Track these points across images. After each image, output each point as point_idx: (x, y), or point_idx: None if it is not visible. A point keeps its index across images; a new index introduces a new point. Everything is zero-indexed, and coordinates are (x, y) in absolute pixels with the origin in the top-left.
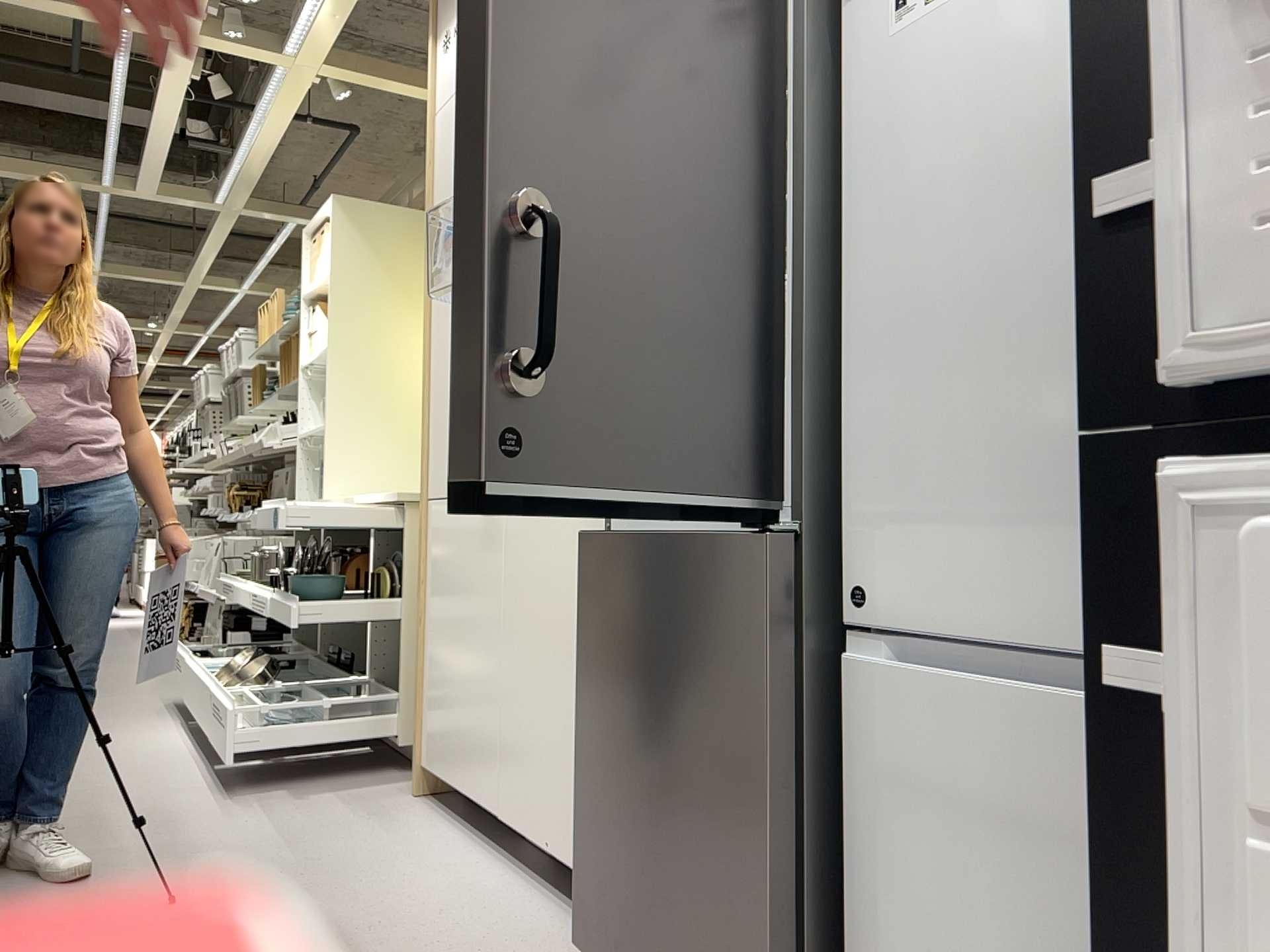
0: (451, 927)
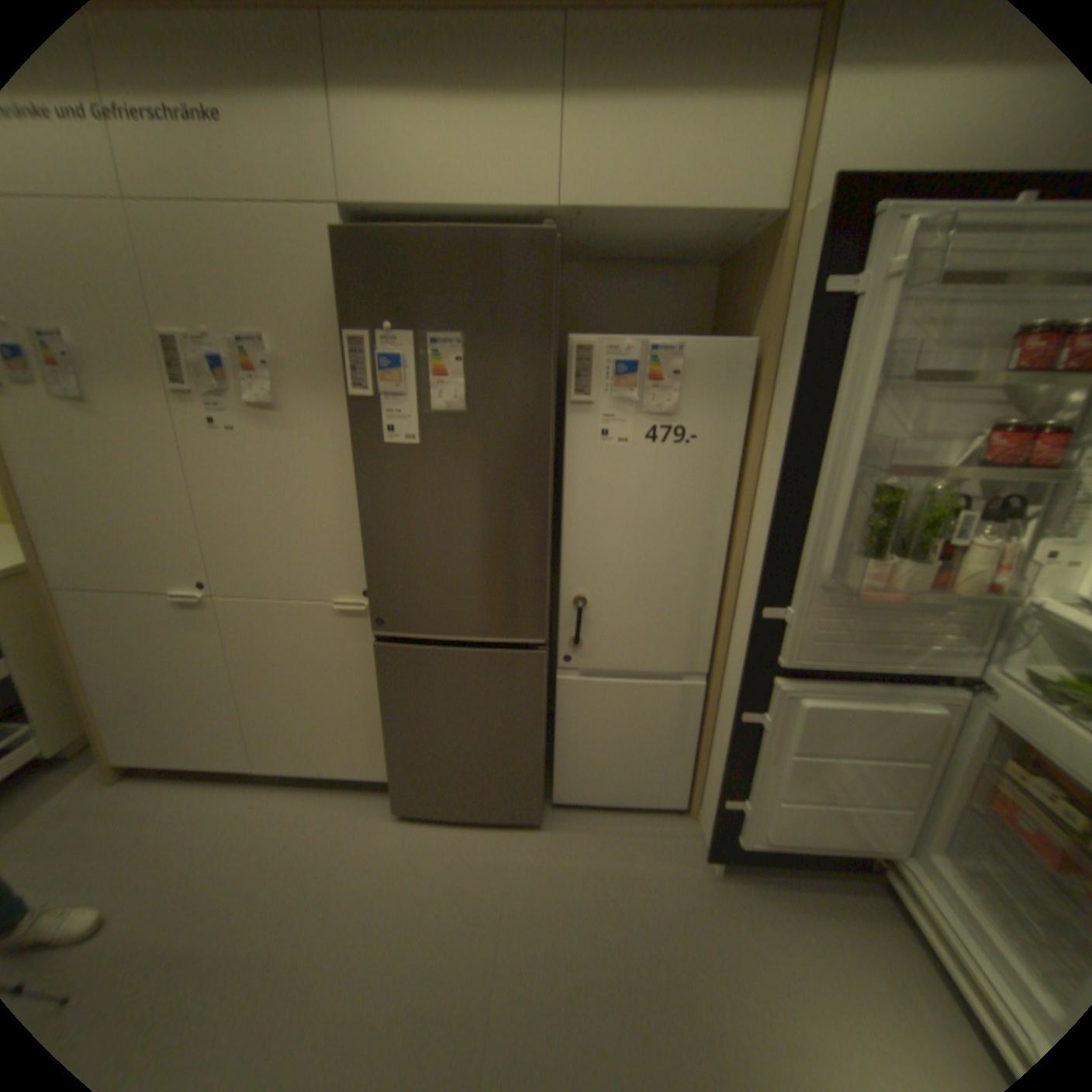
0: (300, 849)
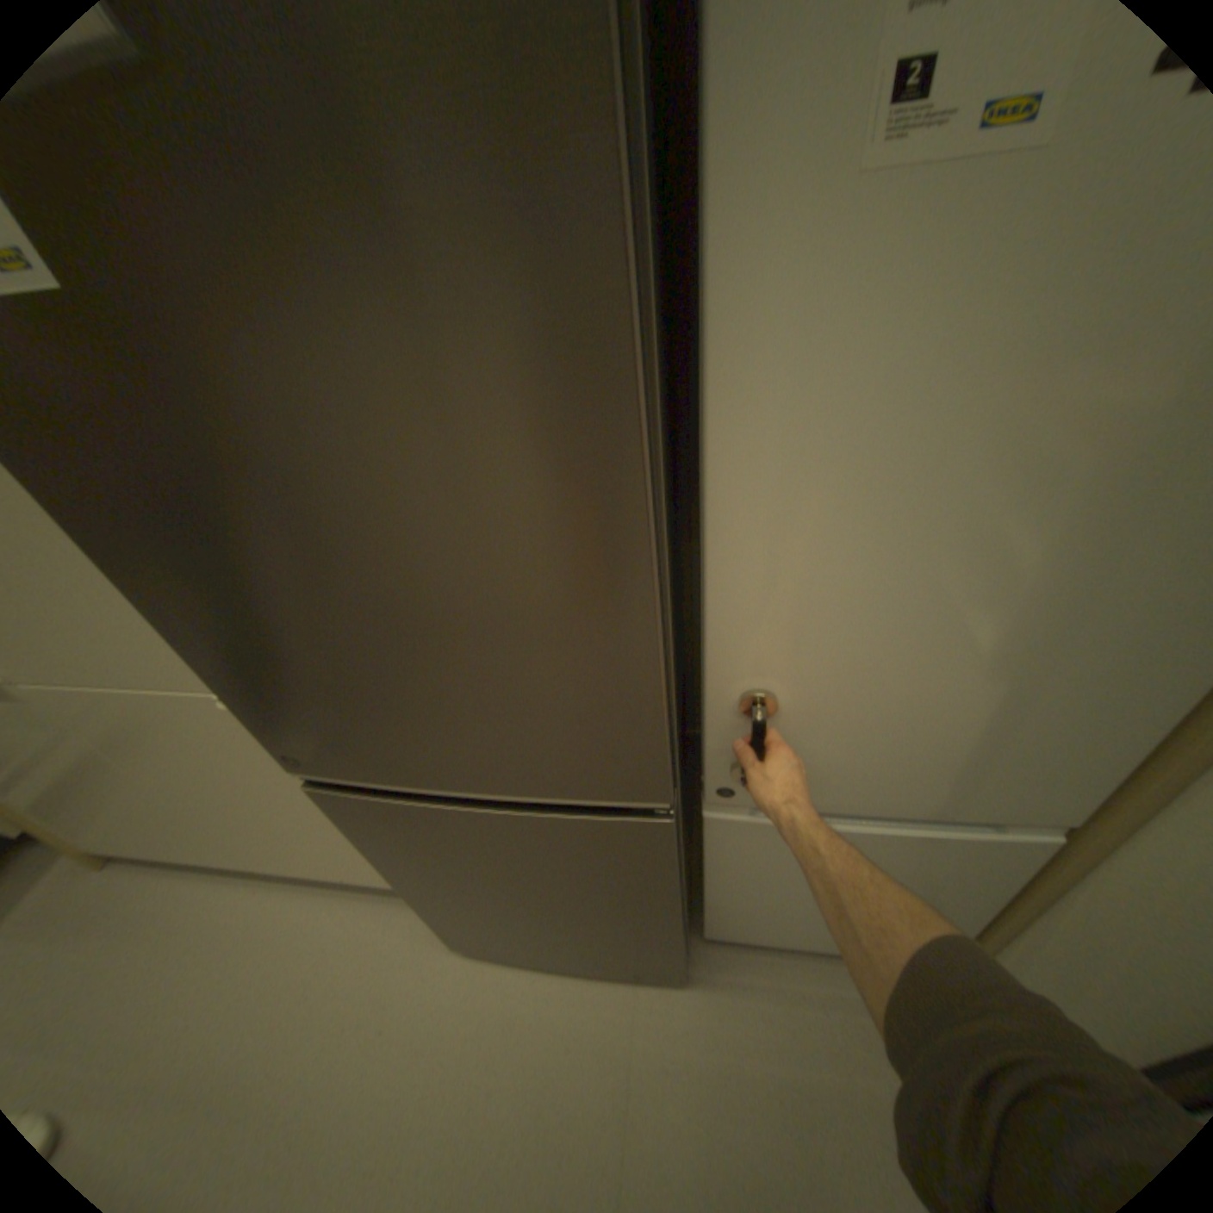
0: (323, 1000)
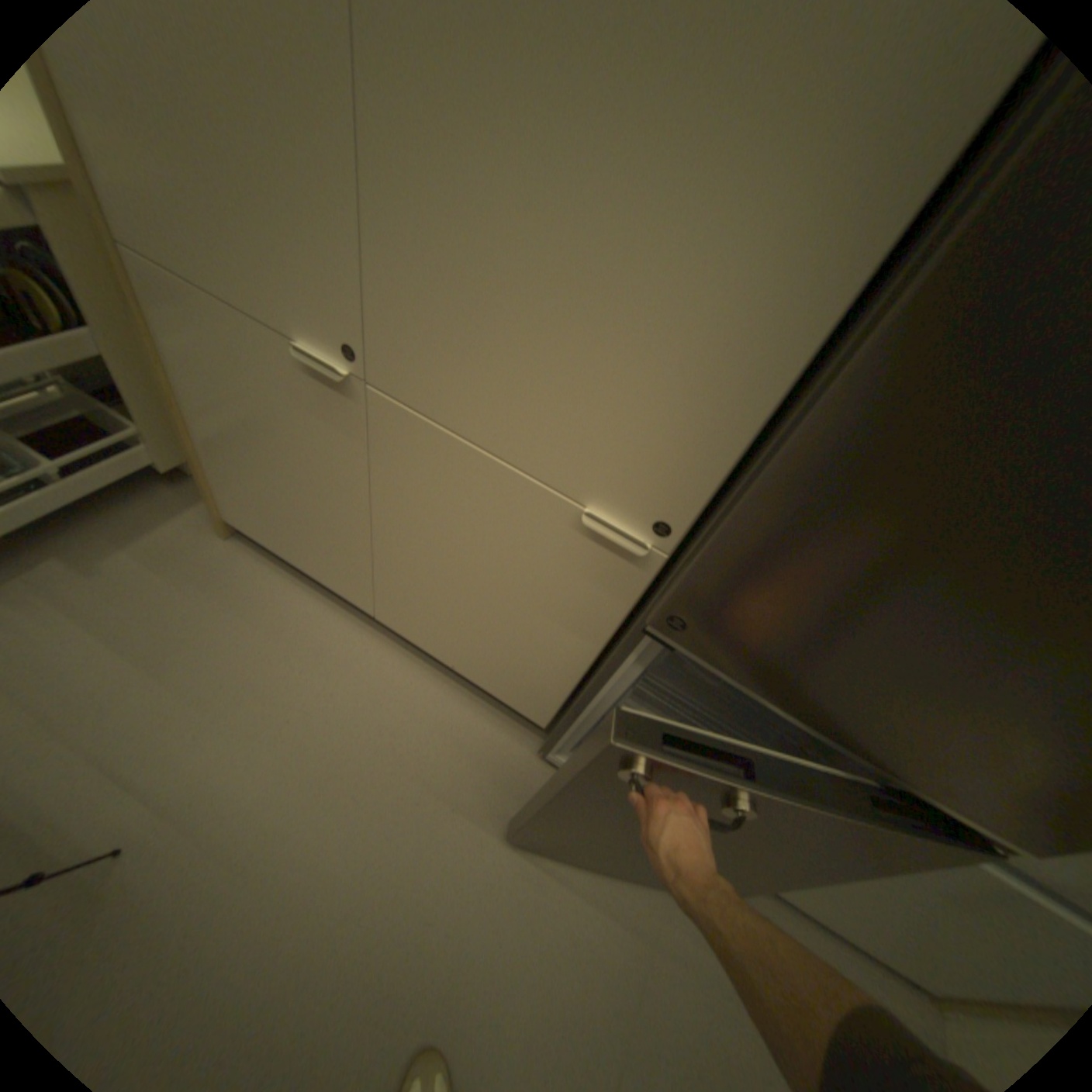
0: (411, 758)
